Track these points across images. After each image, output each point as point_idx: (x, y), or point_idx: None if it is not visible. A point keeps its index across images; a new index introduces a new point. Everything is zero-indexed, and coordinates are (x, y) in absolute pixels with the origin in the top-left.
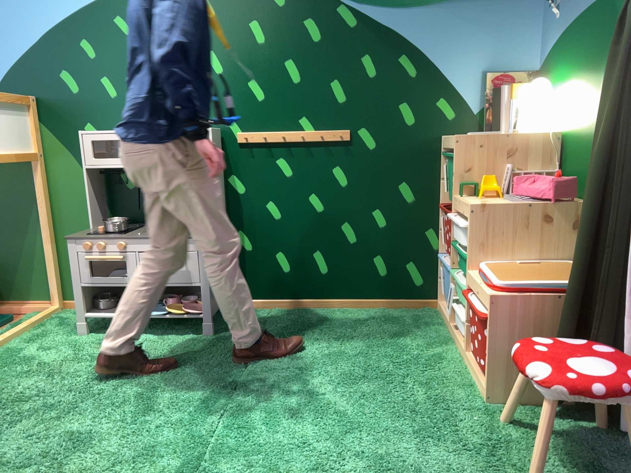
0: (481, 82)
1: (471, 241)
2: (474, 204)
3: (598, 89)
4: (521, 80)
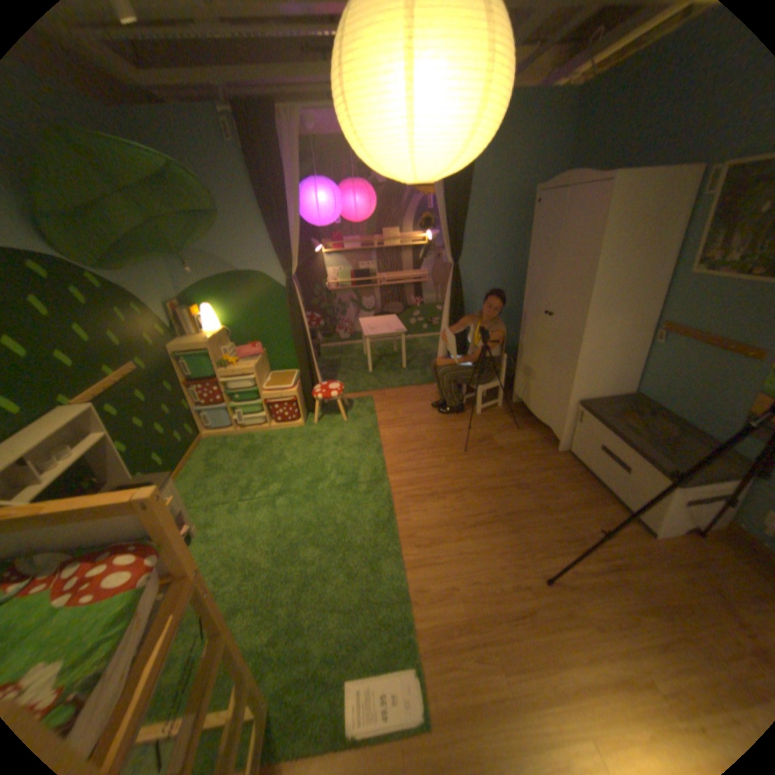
0: (163, 309)
1: (257, 382)
2: (249, 367)
3: (247, 308)
4: (176, 304)
